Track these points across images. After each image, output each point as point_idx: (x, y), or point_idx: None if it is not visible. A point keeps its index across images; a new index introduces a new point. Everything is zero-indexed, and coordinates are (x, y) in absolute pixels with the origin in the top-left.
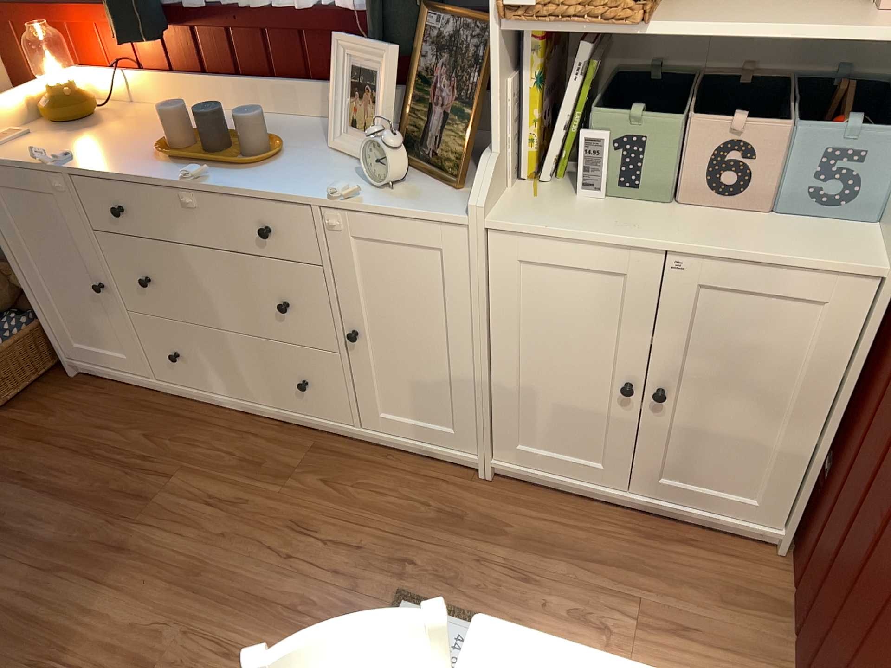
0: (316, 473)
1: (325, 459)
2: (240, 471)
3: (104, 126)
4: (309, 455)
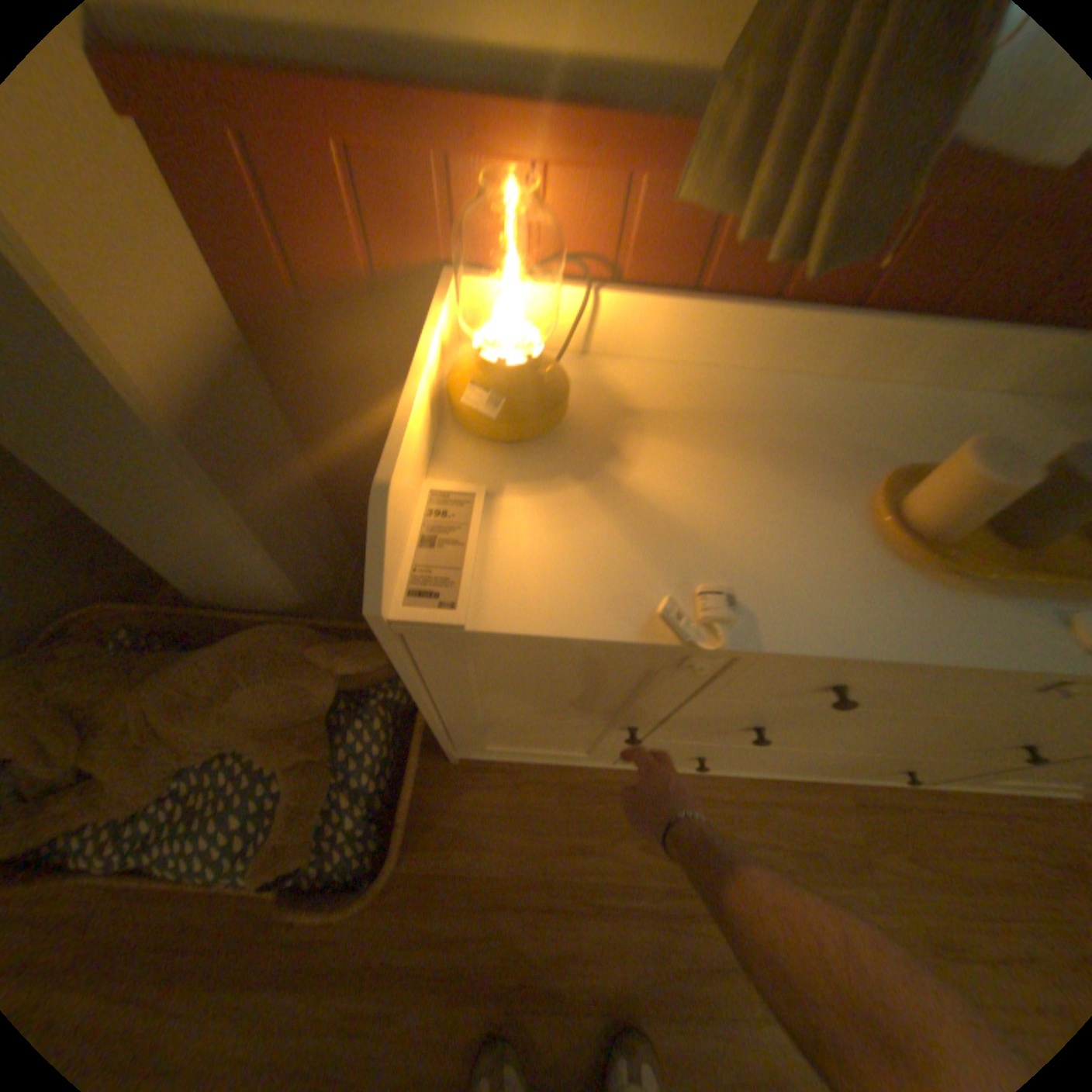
0: (893, 849)
1: (883, 823)
2: (810, 878)
3: (629, 446)
4: (862, 822)
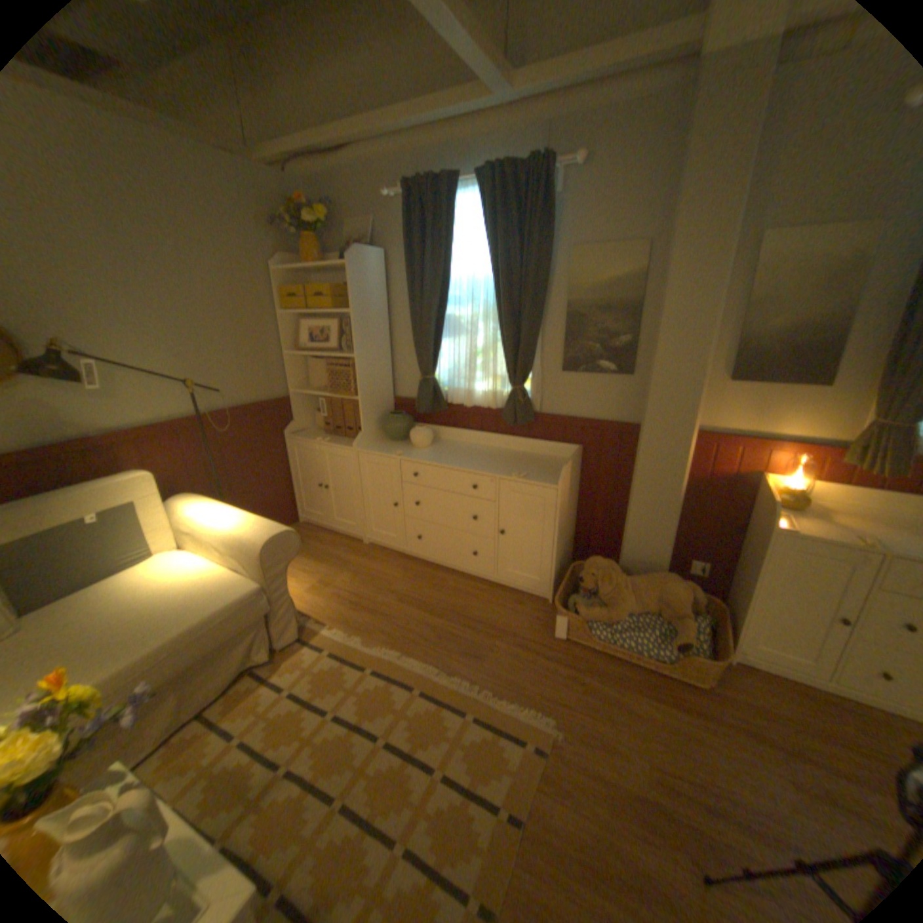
0: None
1: None
2: None
3: (832, 517)
4: None
